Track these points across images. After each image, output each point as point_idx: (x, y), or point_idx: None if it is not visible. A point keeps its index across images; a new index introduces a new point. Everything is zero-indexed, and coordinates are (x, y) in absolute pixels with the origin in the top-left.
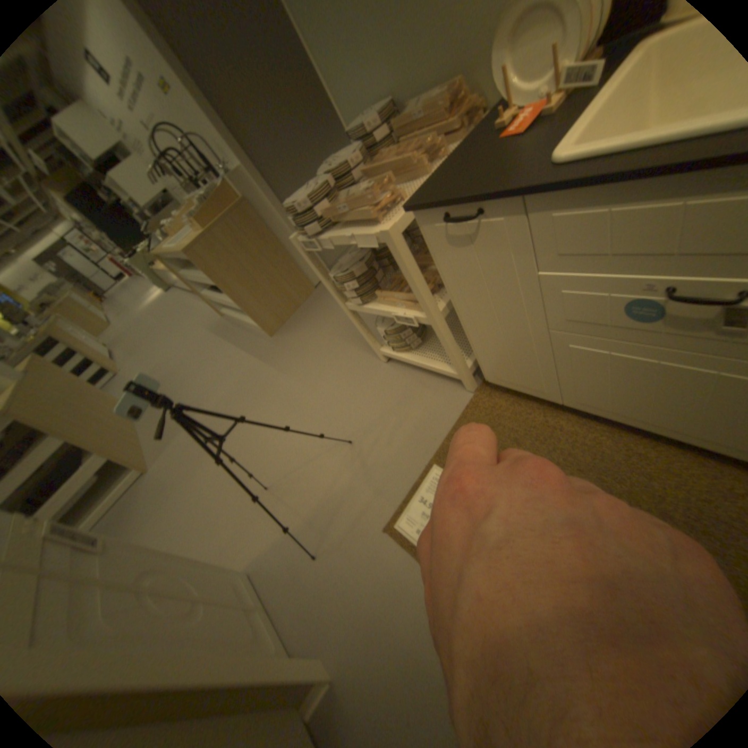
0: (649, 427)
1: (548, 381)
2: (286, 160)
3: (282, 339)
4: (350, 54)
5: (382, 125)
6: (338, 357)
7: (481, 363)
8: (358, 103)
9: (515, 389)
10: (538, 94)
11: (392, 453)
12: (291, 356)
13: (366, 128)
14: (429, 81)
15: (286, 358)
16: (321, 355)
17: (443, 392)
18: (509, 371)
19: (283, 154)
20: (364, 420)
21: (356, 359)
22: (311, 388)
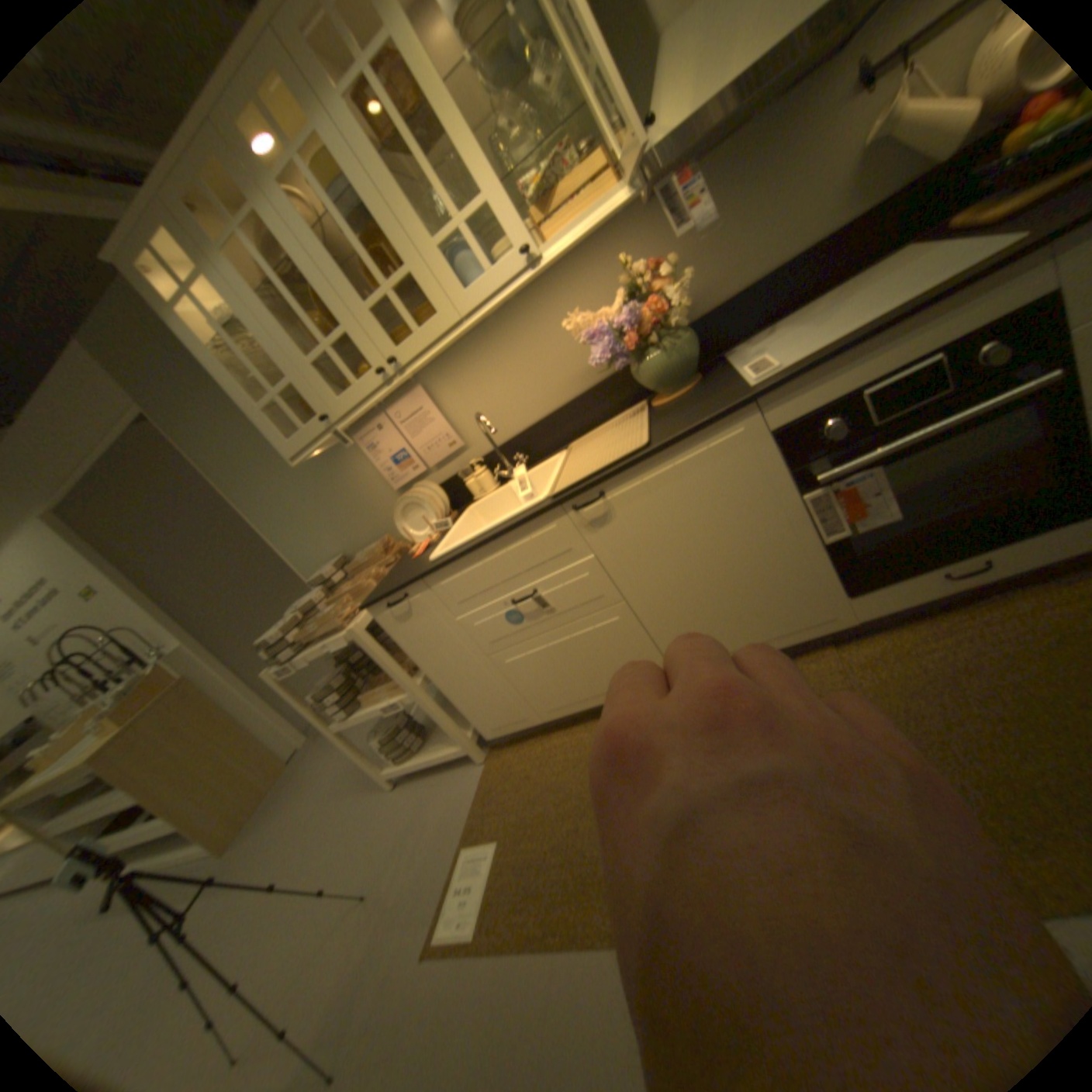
0: (592, 702)
1: (520, 705)
2: (238, 631)
3: (240, 851)
4: (303, 537)
5: (337, 573)
6: (330, 821)
7: (472, 721)
8: (315, 564)
9: (510, 734)
10: (426, 536)
11: (416, 875)
12: (258, 862)
13: (324, 577)
14: (368, 541)
15: (249, 870)
16: (305, 833)
17: (457, 781)
18: (494, 715)
19: (234, 626)
20: (376, 865)
21: (356, 809)
22: (296, 881)
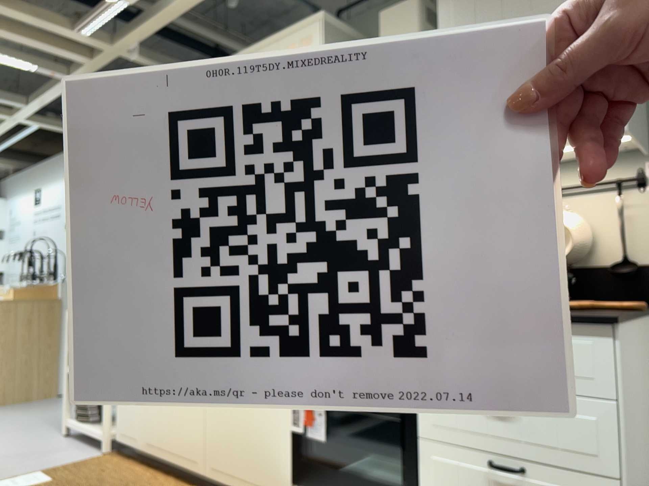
0: (164, 456)
1: (137, 427)
2: None
3: None
4: None
5: None
6: (27, 429)
7: (116, 419)
8: None
9: (124, 445)
10: None
11: (11, 469)
12: None
13: None
14: None
15: None
16: (13, 426)
17: (84, 453)
18: (125, 423)
19: None
20: (9, 455)
21: (41, 432)
22: None
